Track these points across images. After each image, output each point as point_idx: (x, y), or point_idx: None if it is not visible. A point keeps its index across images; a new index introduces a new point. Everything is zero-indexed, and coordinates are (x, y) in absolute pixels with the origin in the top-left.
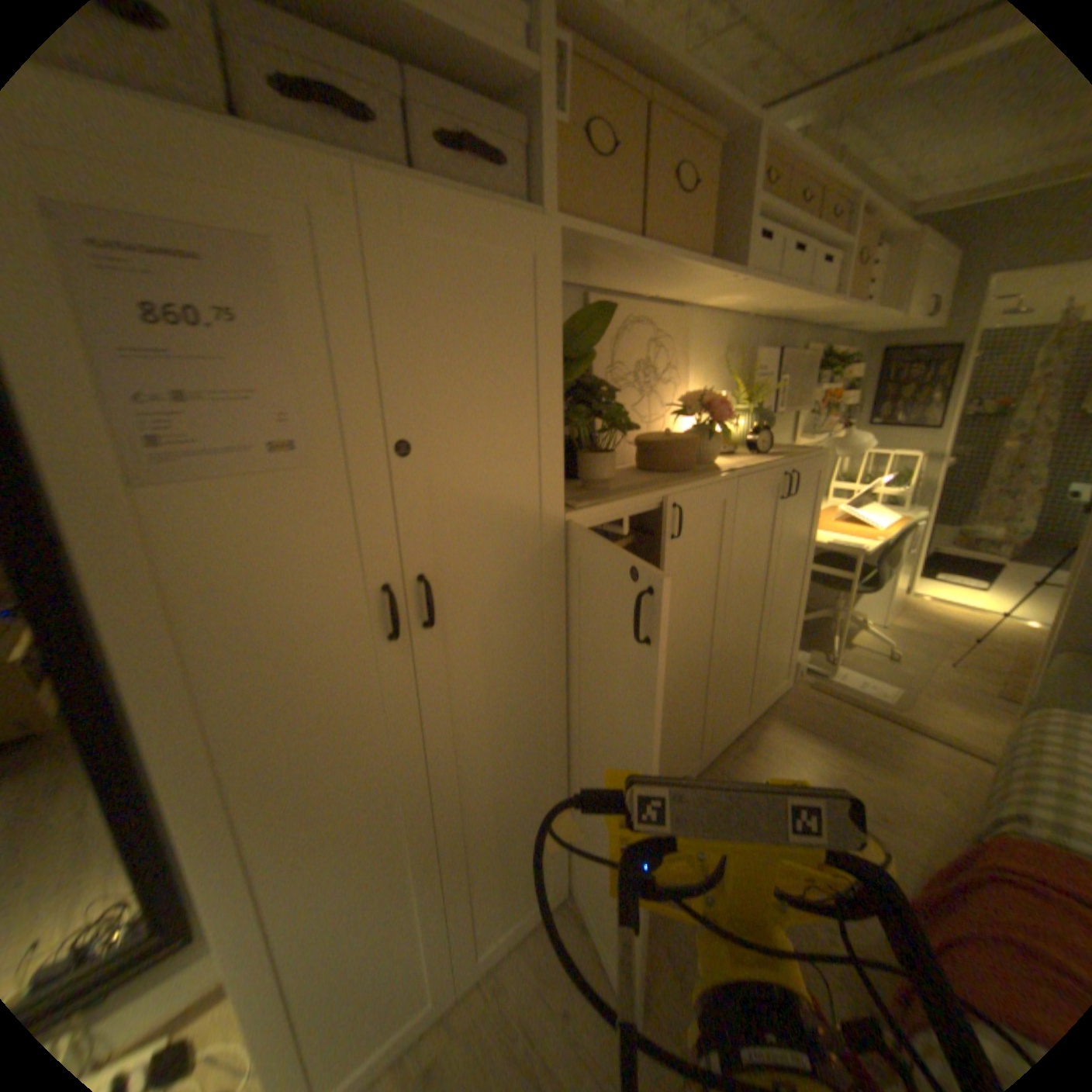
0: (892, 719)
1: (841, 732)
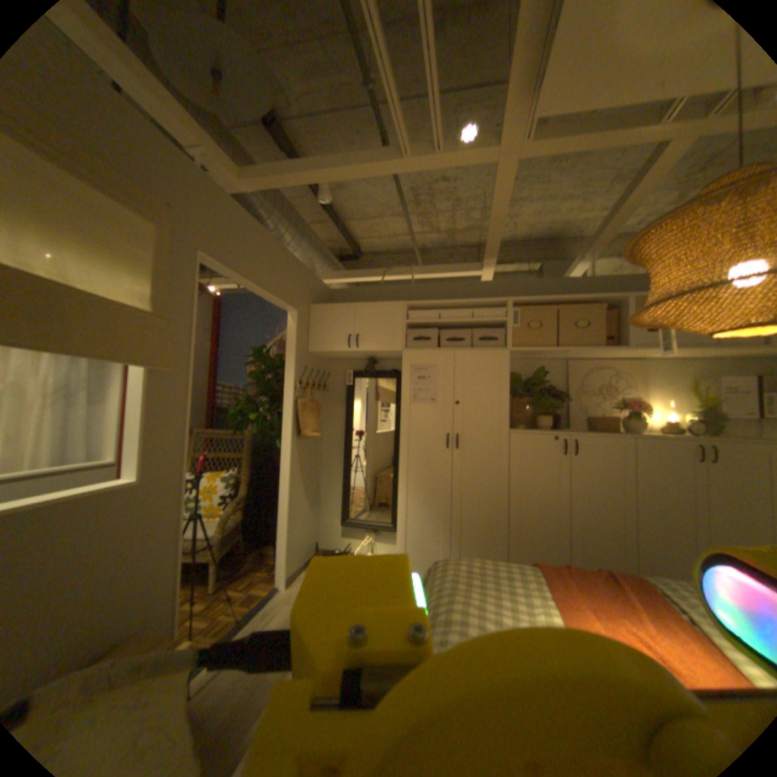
0: None
1: None
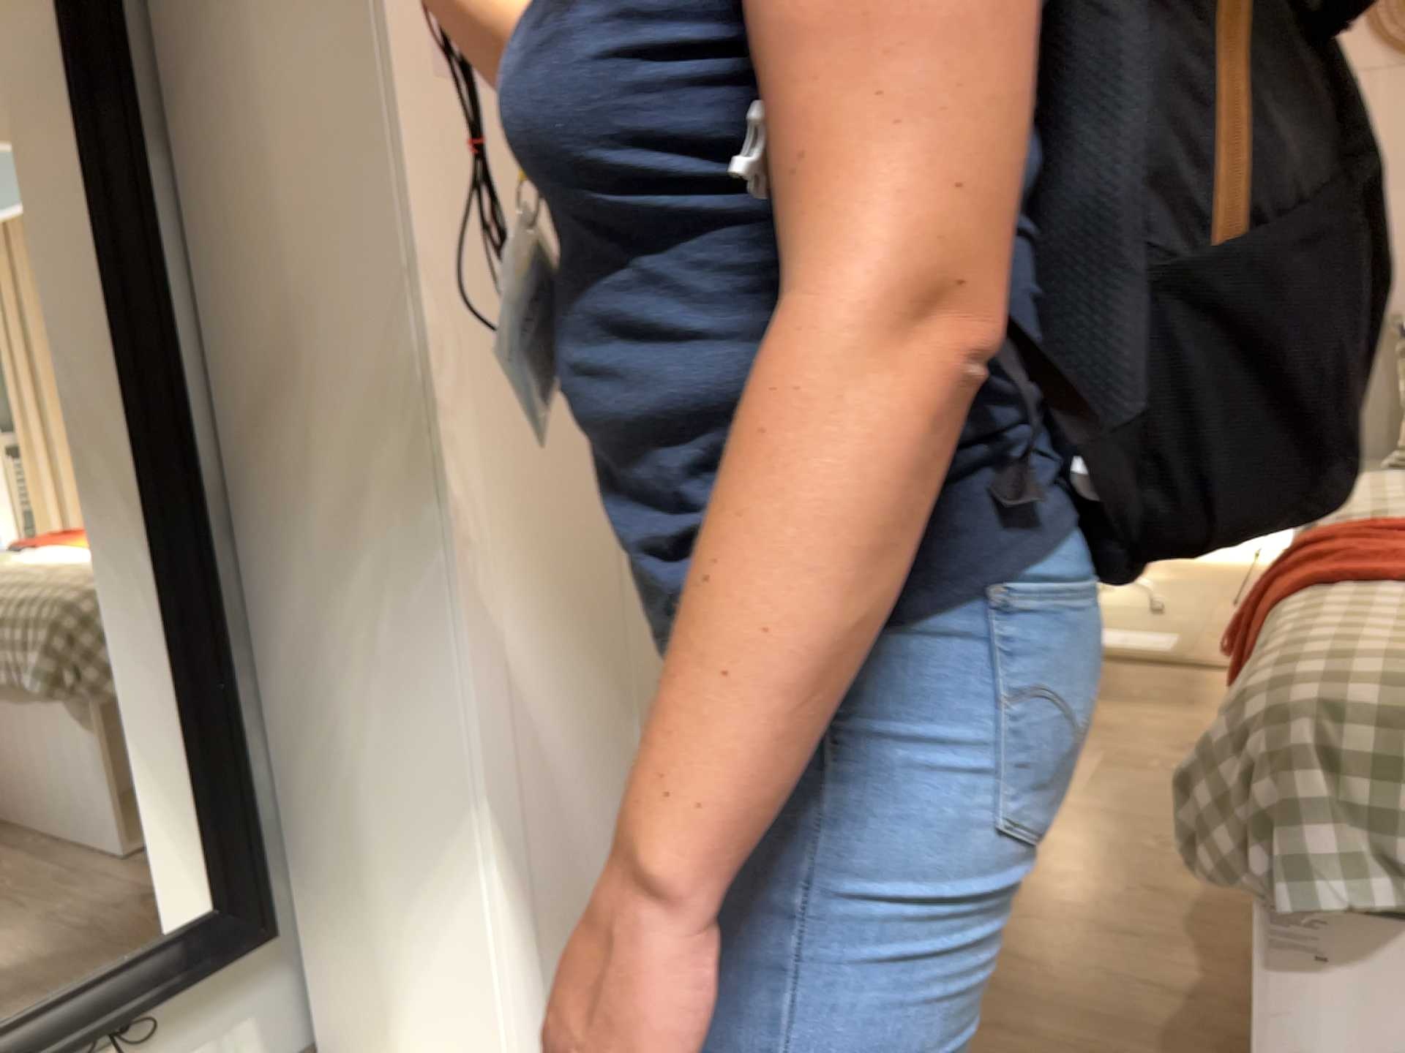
0: (1168, 658)
1: (1107, 683)
